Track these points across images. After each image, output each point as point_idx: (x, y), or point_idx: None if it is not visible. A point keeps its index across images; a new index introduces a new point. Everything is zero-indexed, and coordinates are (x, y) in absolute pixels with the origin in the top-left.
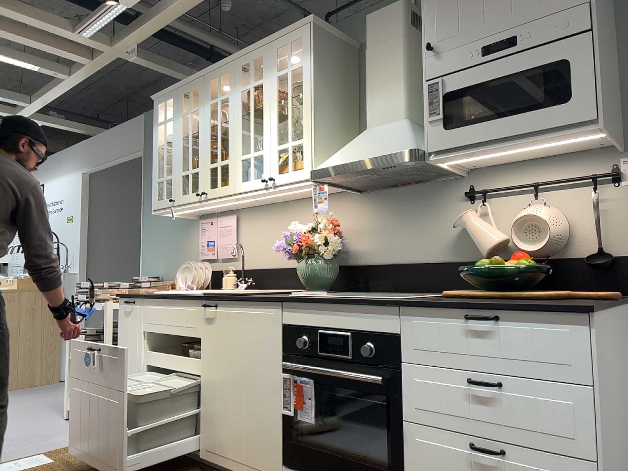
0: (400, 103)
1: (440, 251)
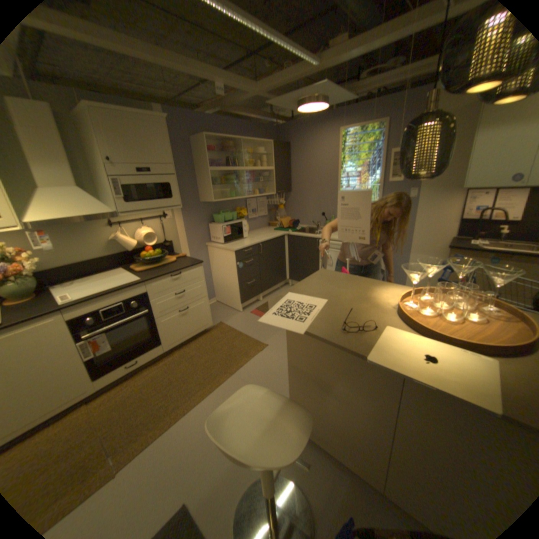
0: (69, 175)
1: (99, 252)
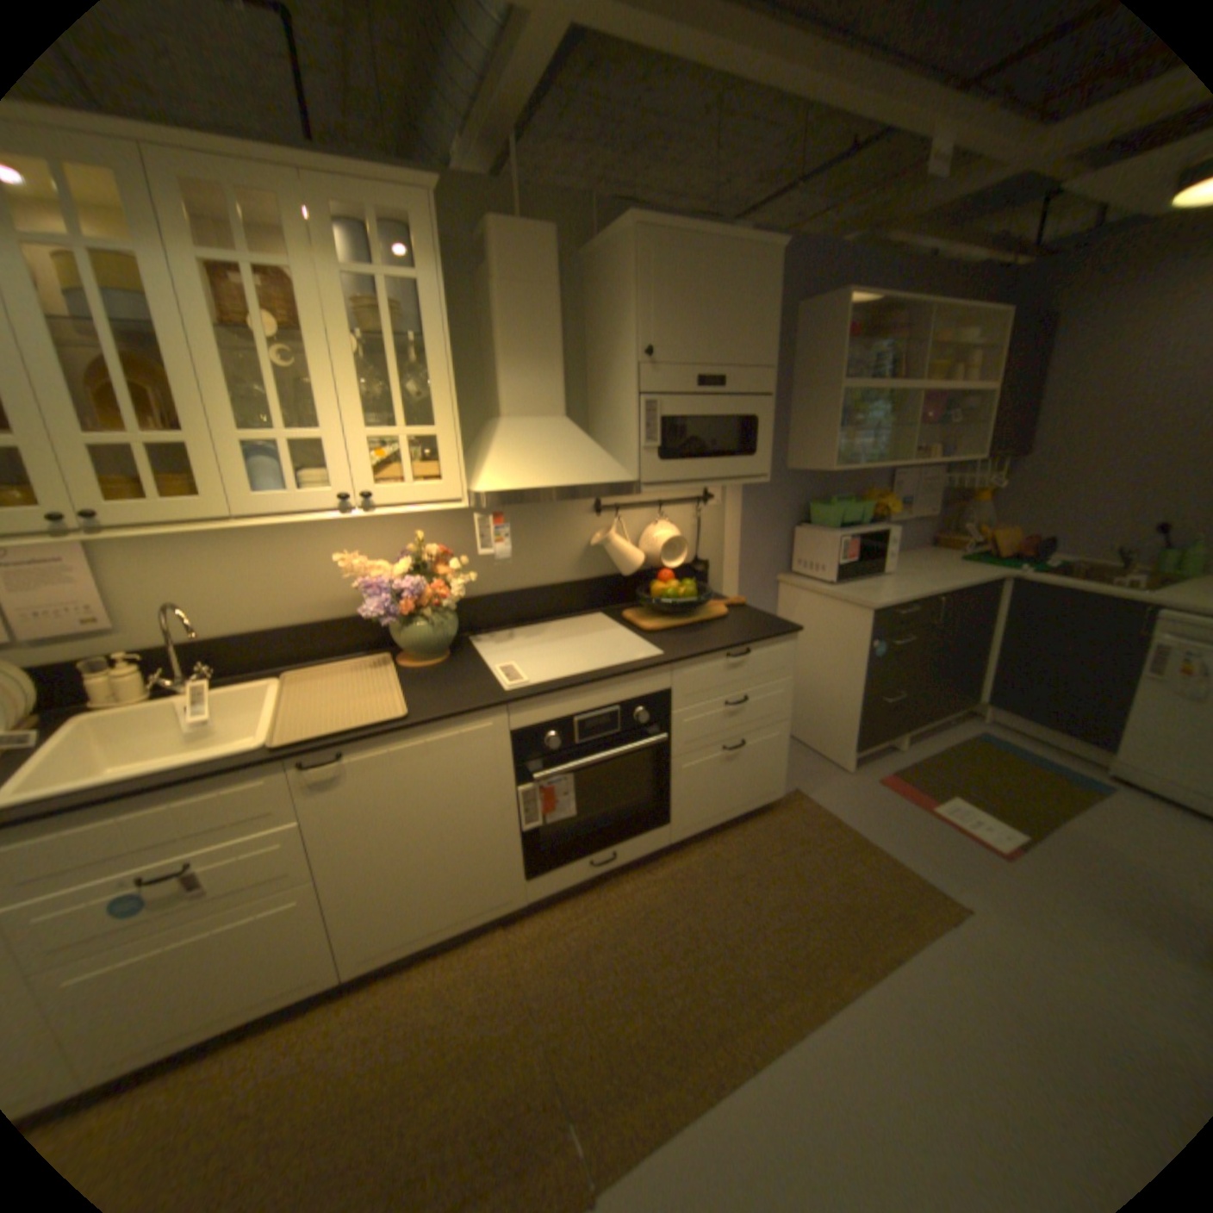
0: (559, 392)
1: (566, 571)
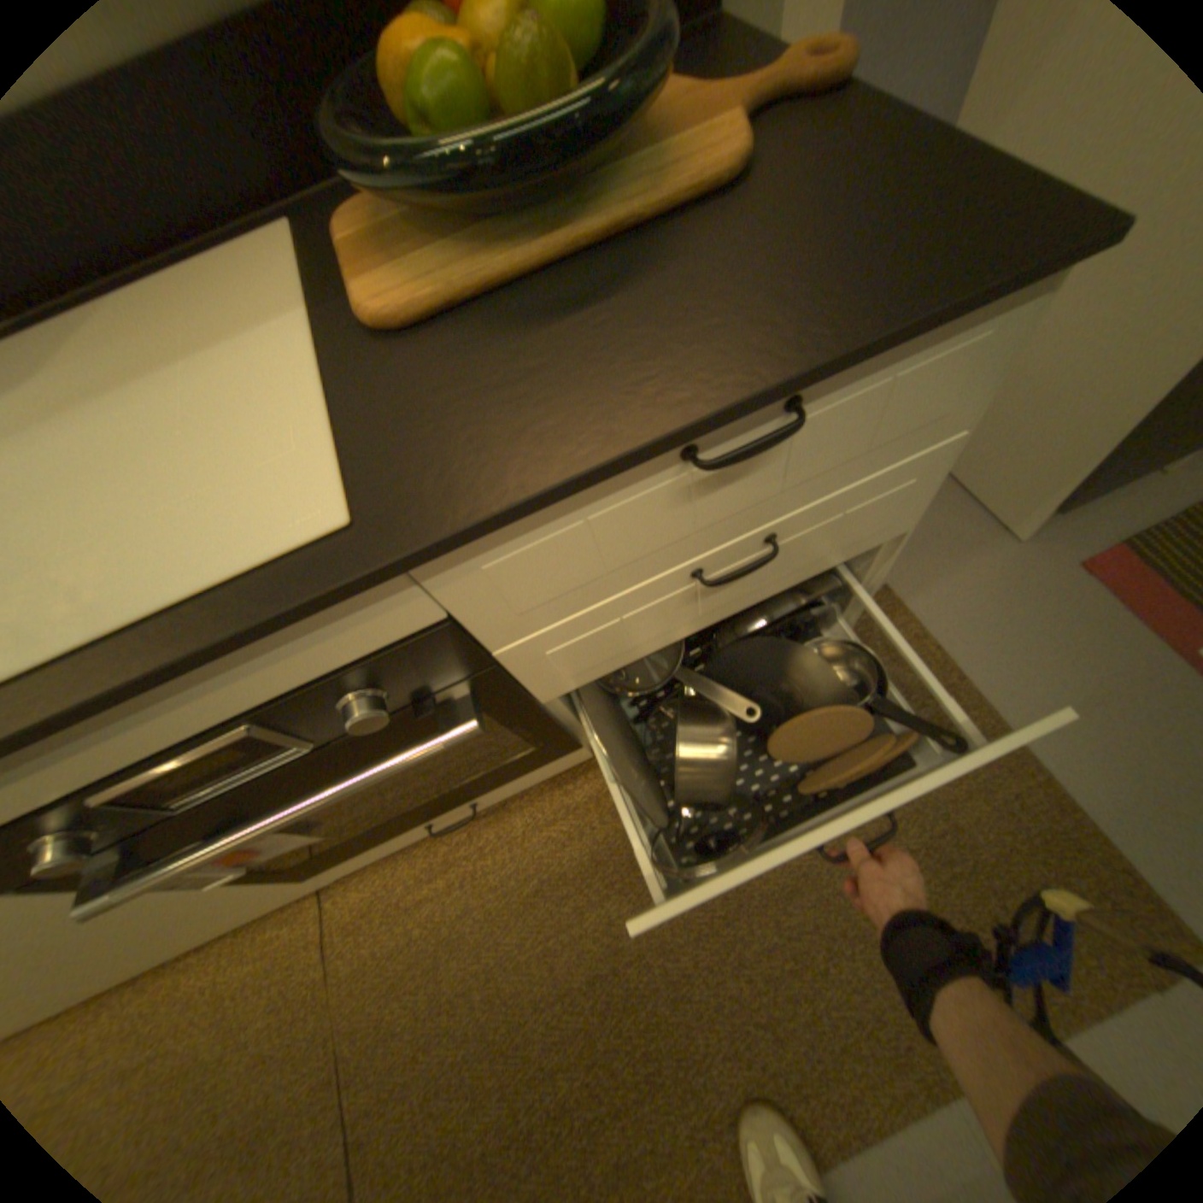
0: None
1: None
